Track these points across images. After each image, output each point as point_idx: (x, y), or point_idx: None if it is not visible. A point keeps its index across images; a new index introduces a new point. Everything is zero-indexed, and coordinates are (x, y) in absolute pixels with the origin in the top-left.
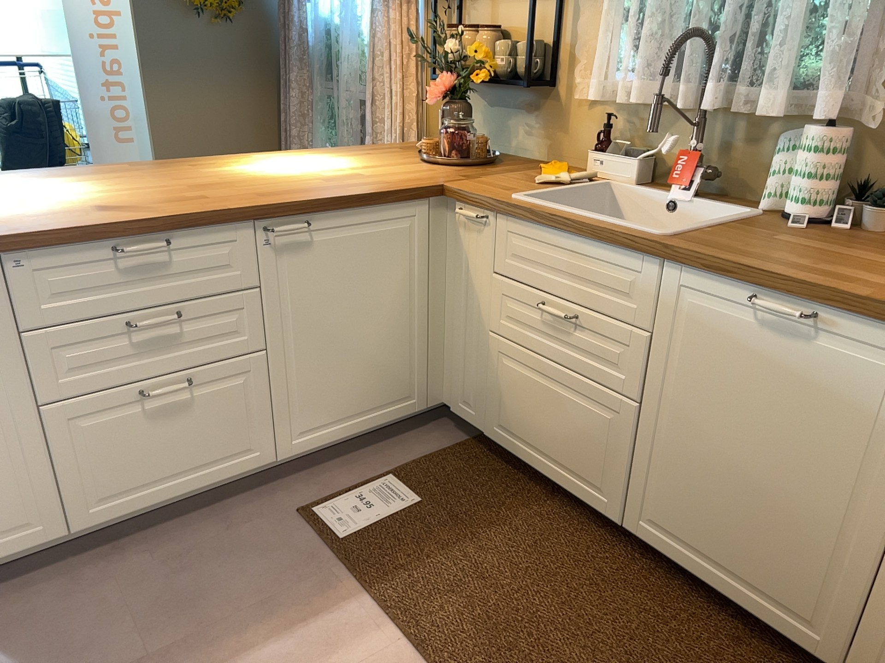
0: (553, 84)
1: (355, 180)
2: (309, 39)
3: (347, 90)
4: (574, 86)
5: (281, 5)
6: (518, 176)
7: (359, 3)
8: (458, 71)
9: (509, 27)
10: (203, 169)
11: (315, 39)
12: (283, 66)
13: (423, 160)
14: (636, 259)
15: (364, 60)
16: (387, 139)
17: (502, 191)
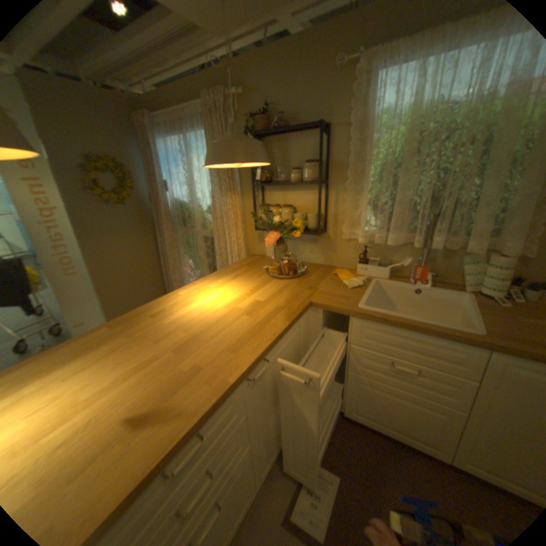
0: (326, 230)
1: (263, 309)
2: (168, 208)
3: (198, 234)
4: (338, 231)
5: (148, 192)
6: (333, 283)
7: (198, 192)
8: (282, 230)
9: (295, 204)
10: (162, 321)
11: (172, 208)
12: (155, 222)
13: (272, 277)
14: (471, 348)
15: (205, 218)
16: (229, 257)
17: (346, 301)
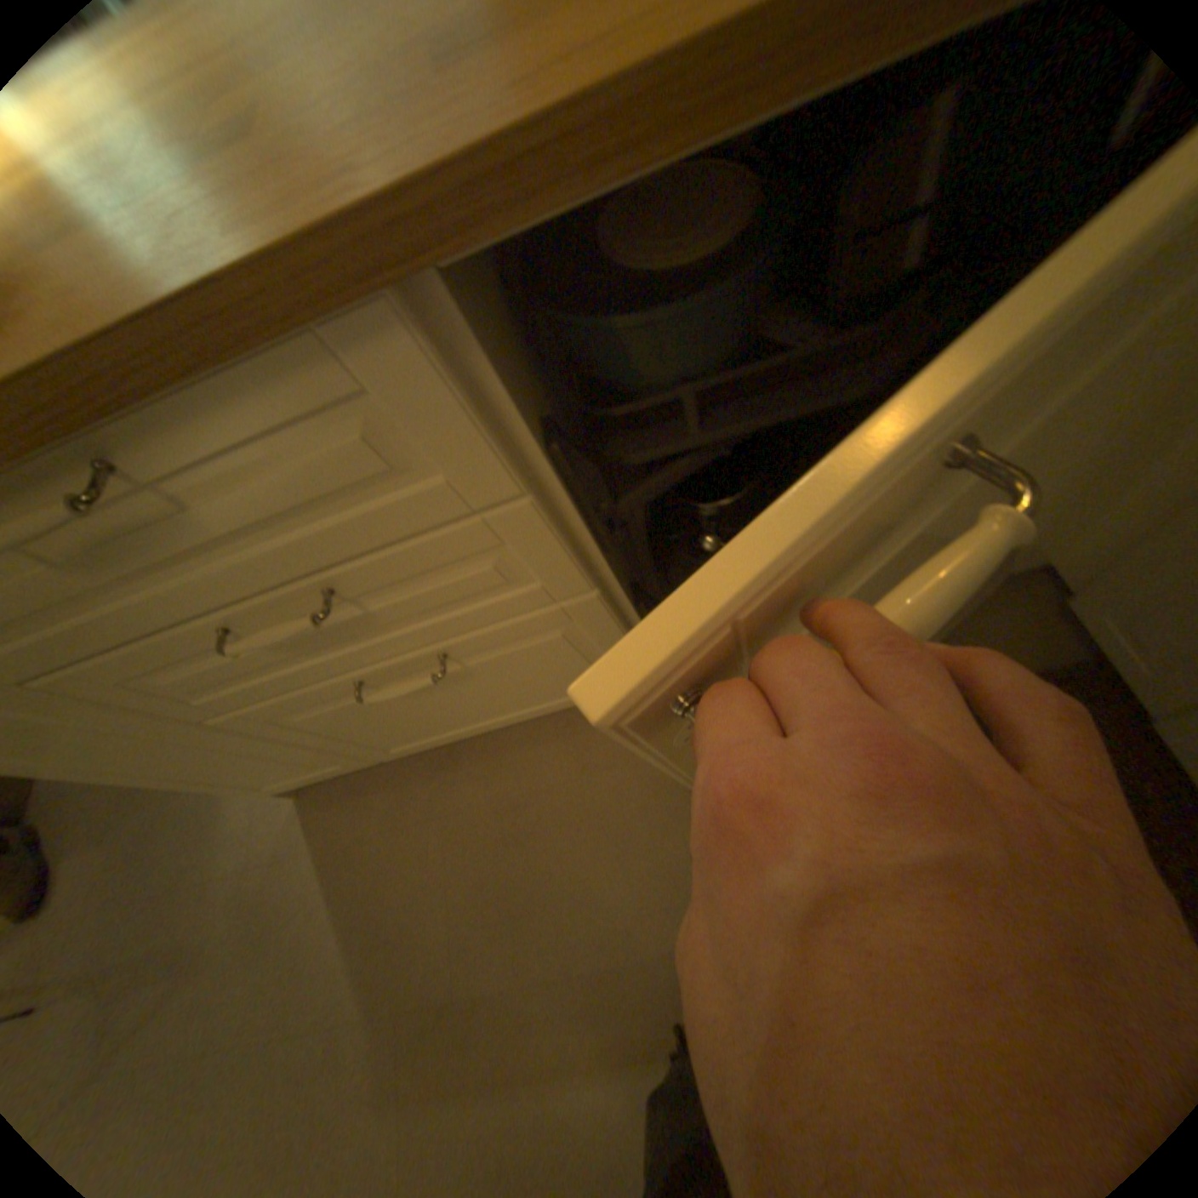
0: None
1: None
2: None
3: None
4: None
5: None
6: None
7: None
8: None
9: None
10: None
11: None
12: None
13: None
14: None
15: None
16: None
17: None
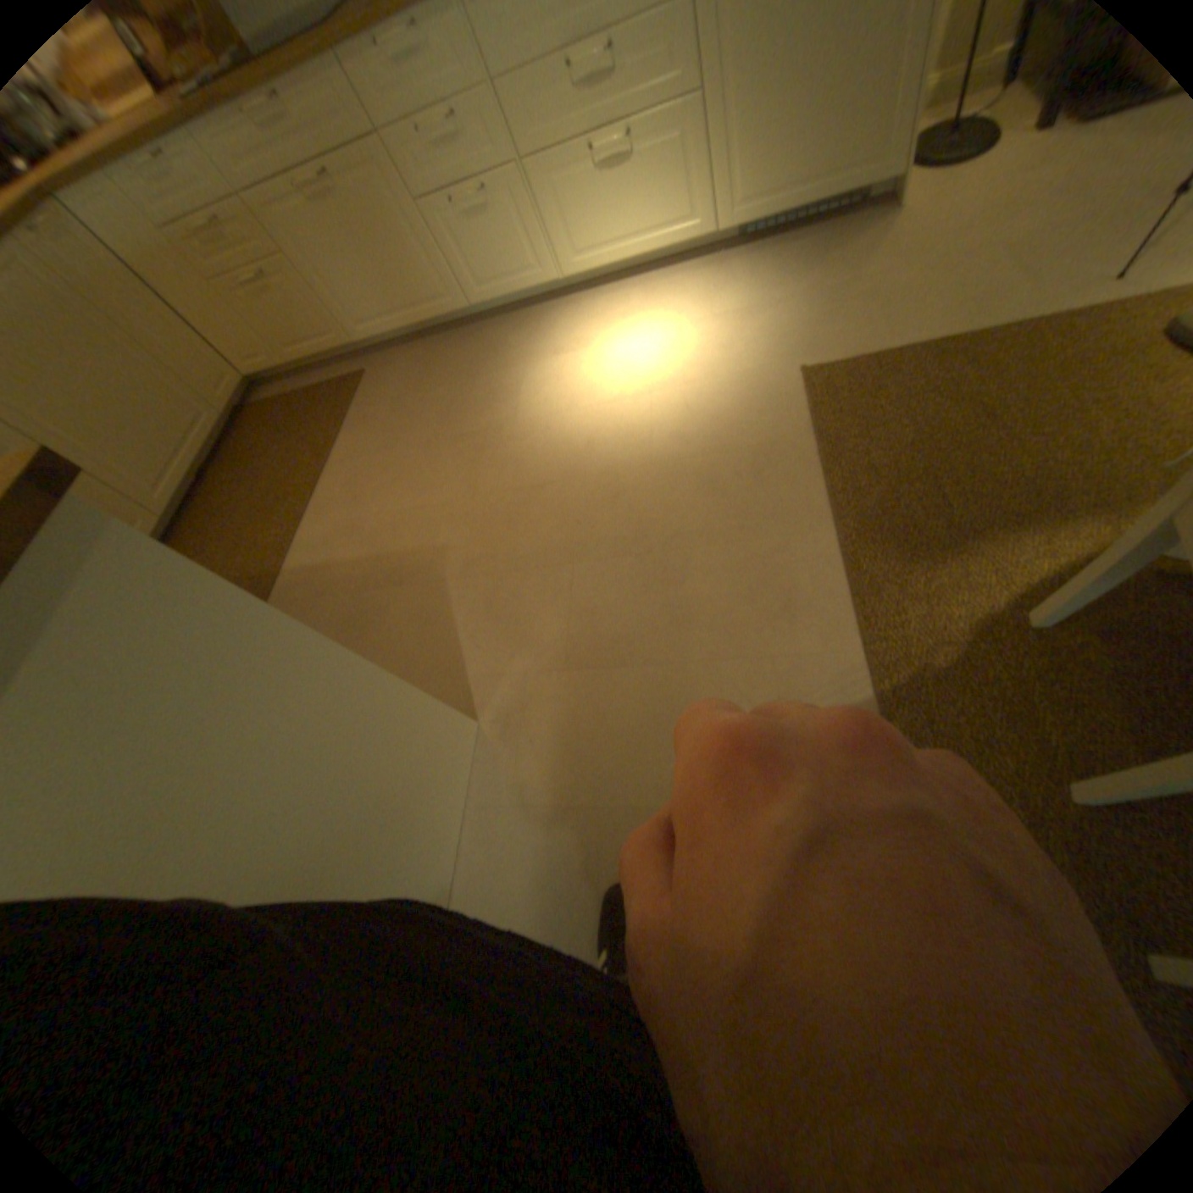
0: None
1: None
2: None
3: None
4: None
5: None
6: None
7: None
8: None
9: None
10: None
11: None
12: None
13: None
14: None
15: None
16: None
17: None
